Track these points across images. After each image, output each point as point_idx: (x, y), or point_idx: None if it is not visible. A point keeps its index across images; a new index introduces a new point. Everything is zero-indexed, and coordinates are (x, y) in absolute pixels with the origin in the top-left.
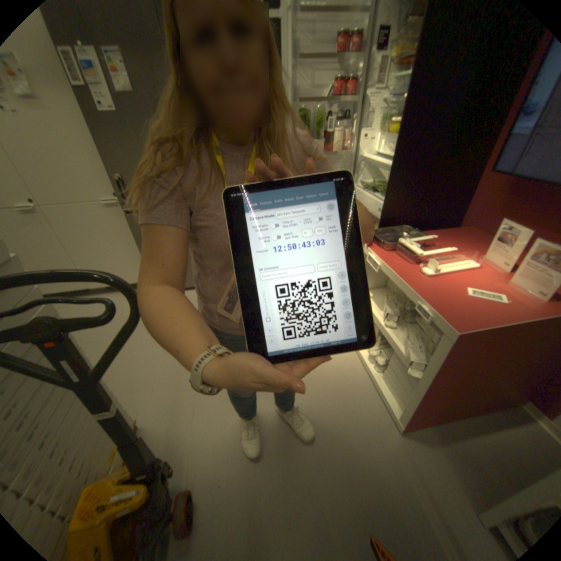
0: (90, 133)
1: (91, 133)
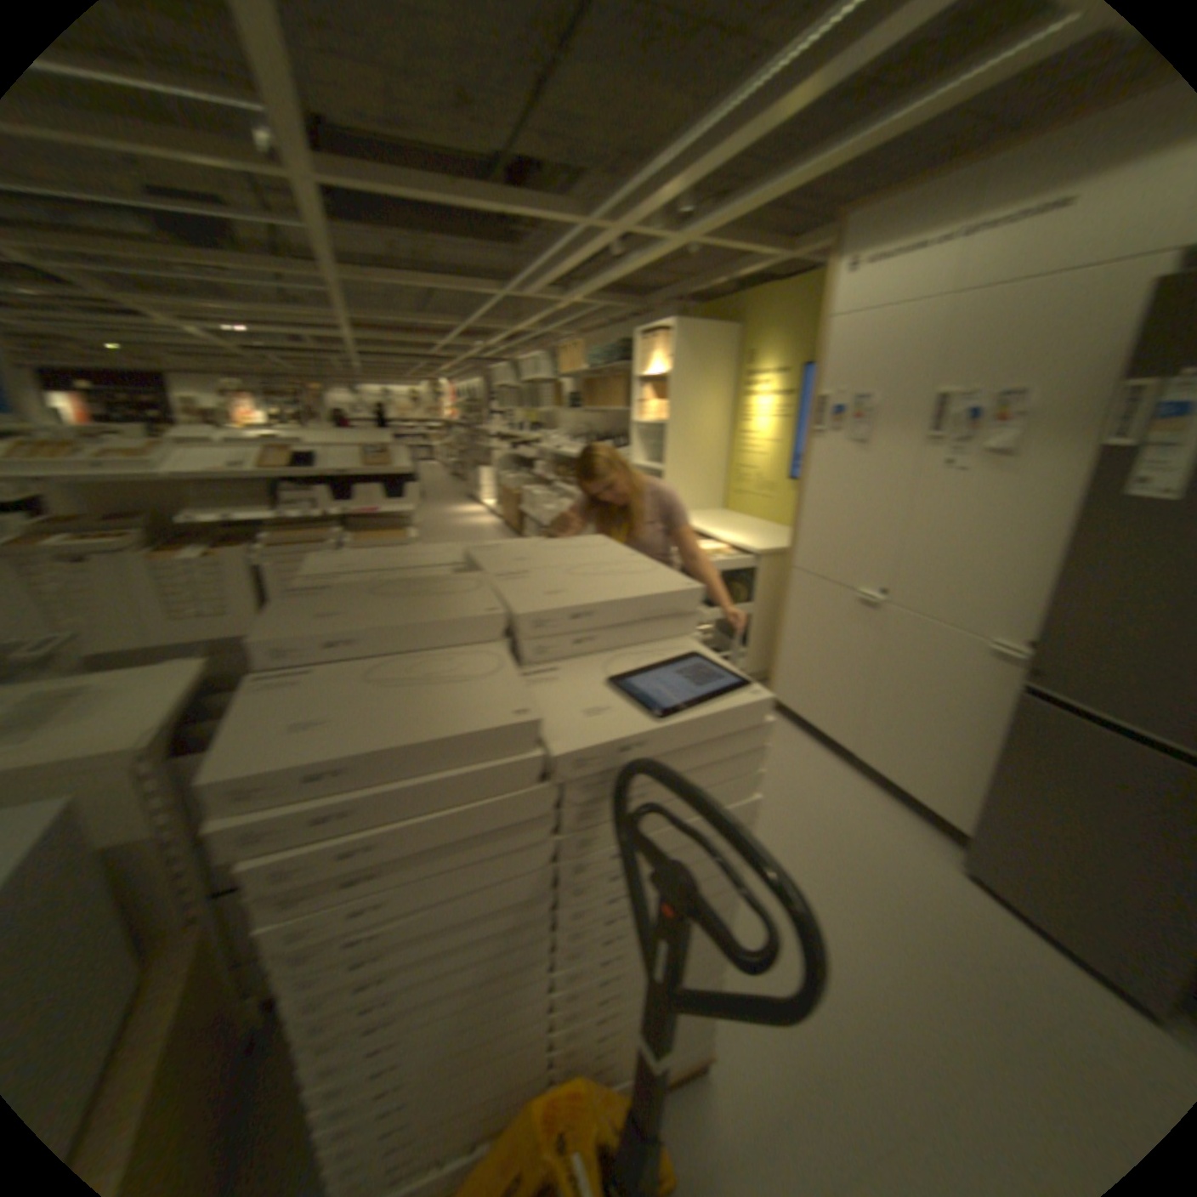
0: (1074, 524)
1: (1076, 524)
